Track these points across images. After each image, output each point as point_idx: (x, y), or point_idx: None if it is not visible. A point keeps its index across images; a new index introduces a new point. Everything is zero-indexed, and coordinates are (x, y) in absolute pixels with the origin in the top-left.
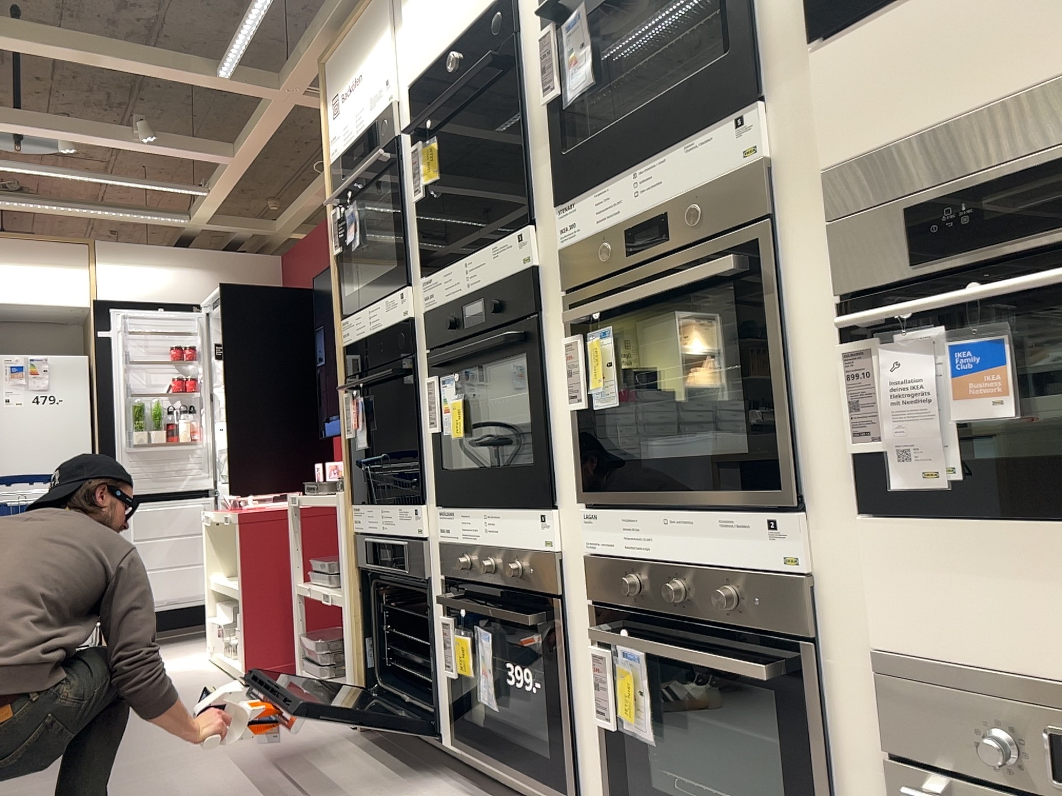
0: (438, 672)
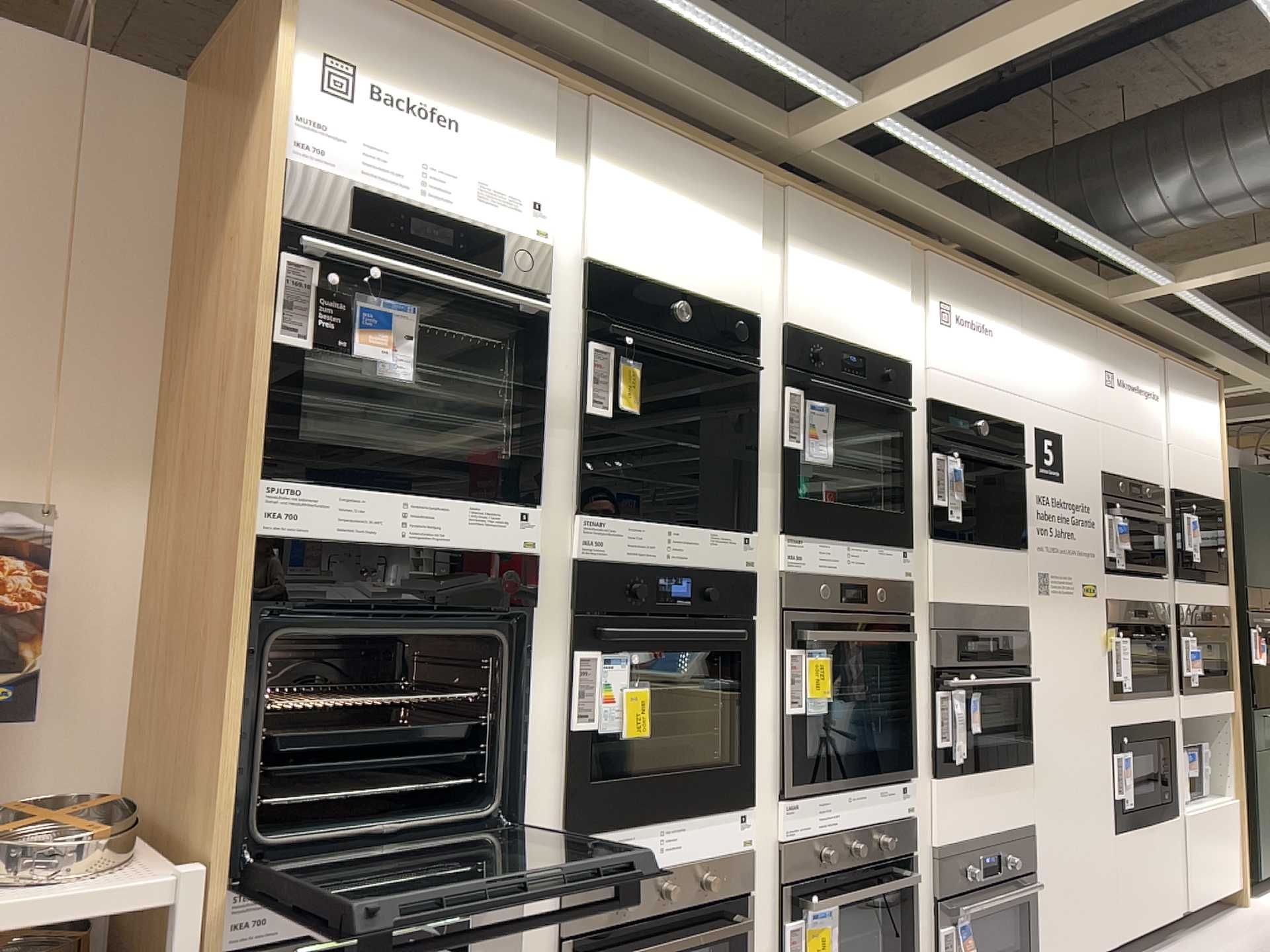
0: None
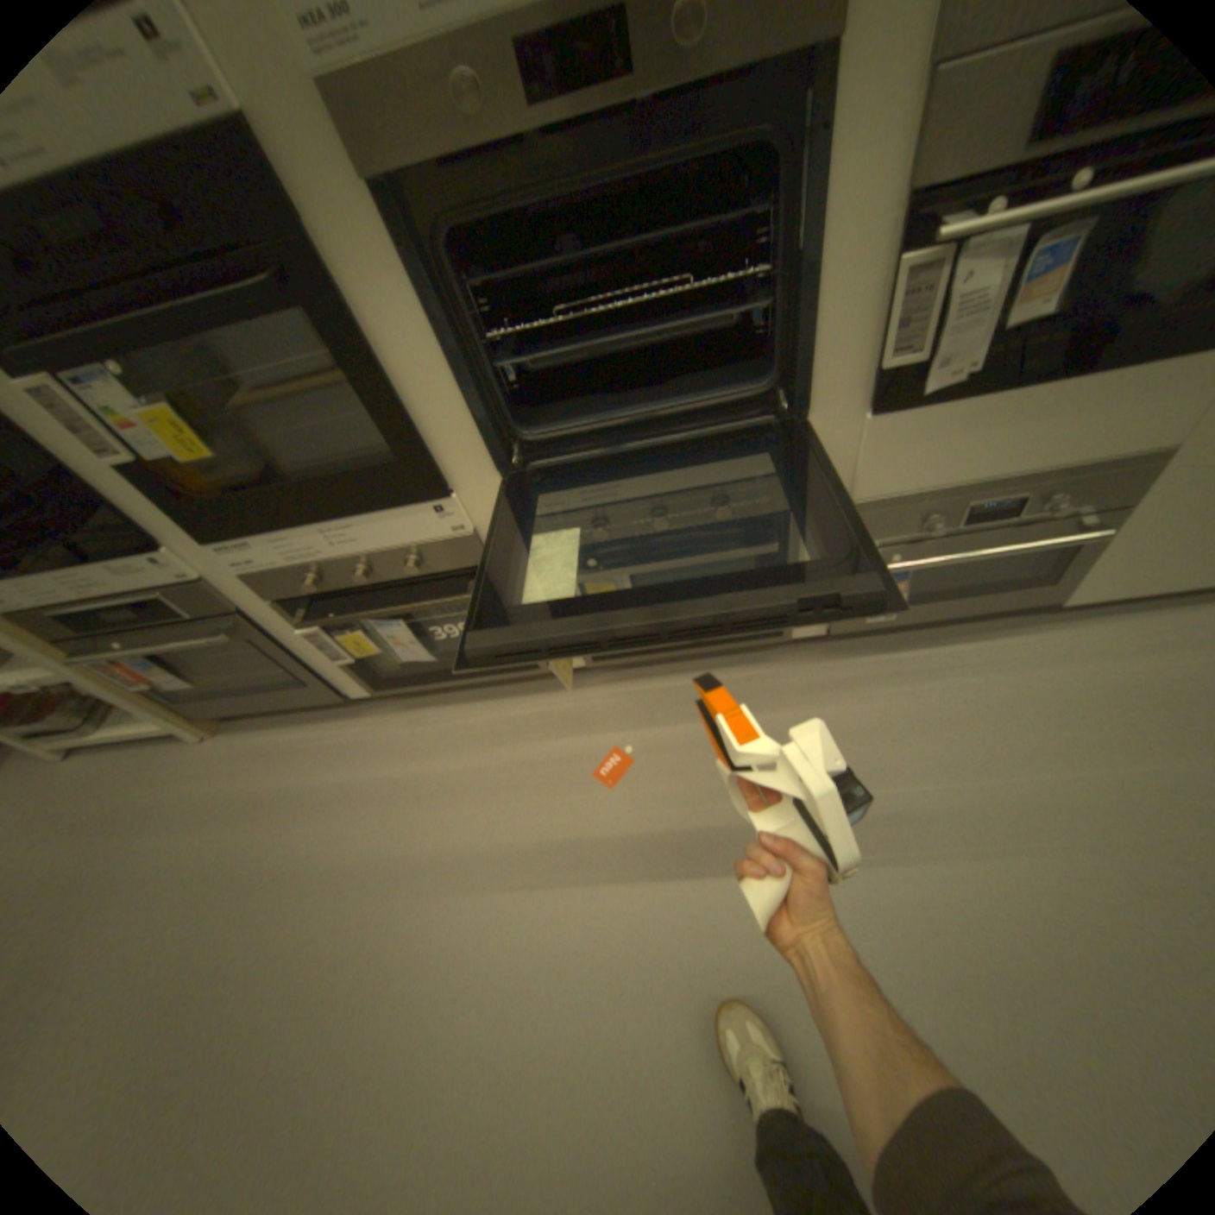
0: (310, 665)
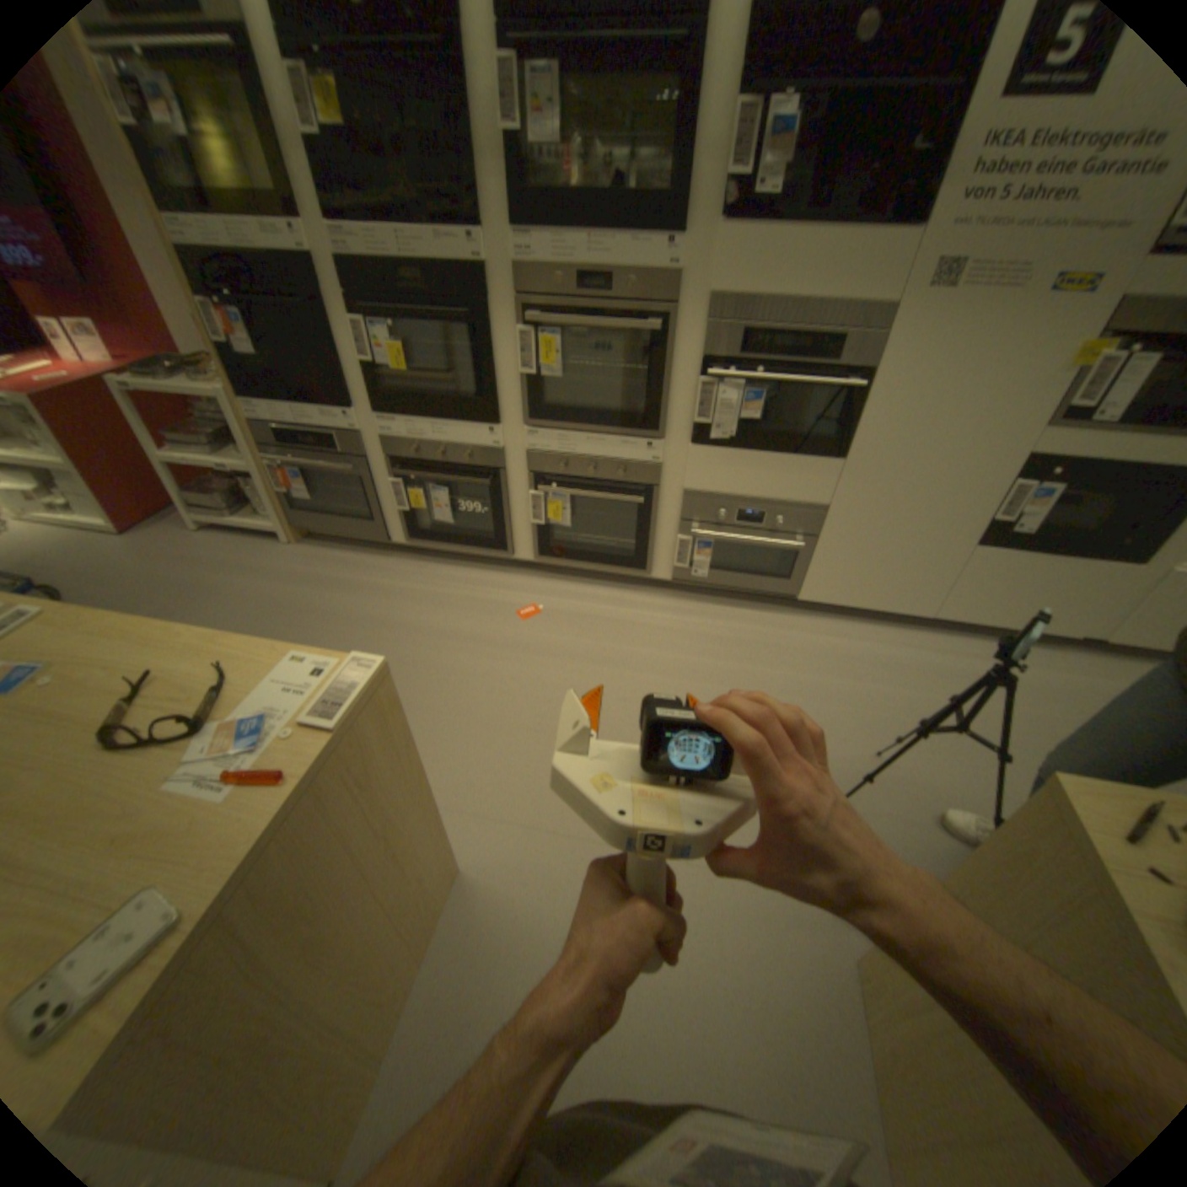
0: (383, 509)
